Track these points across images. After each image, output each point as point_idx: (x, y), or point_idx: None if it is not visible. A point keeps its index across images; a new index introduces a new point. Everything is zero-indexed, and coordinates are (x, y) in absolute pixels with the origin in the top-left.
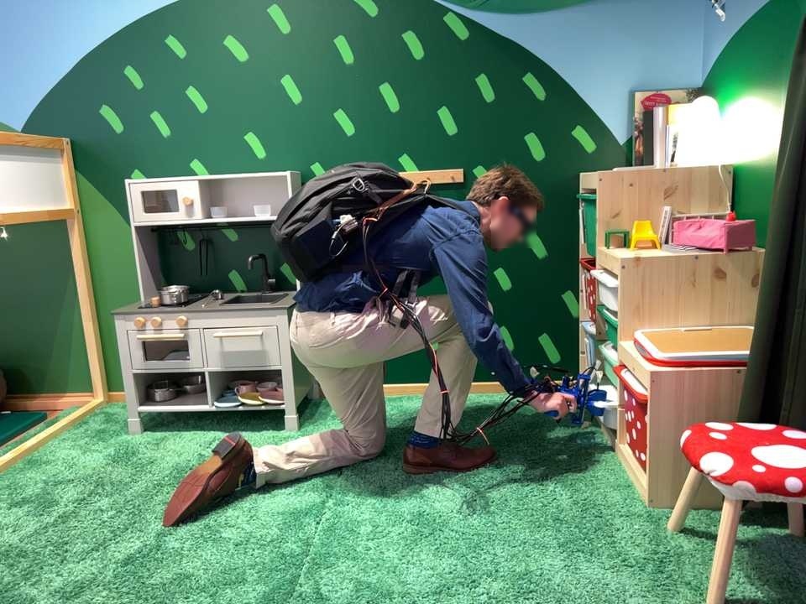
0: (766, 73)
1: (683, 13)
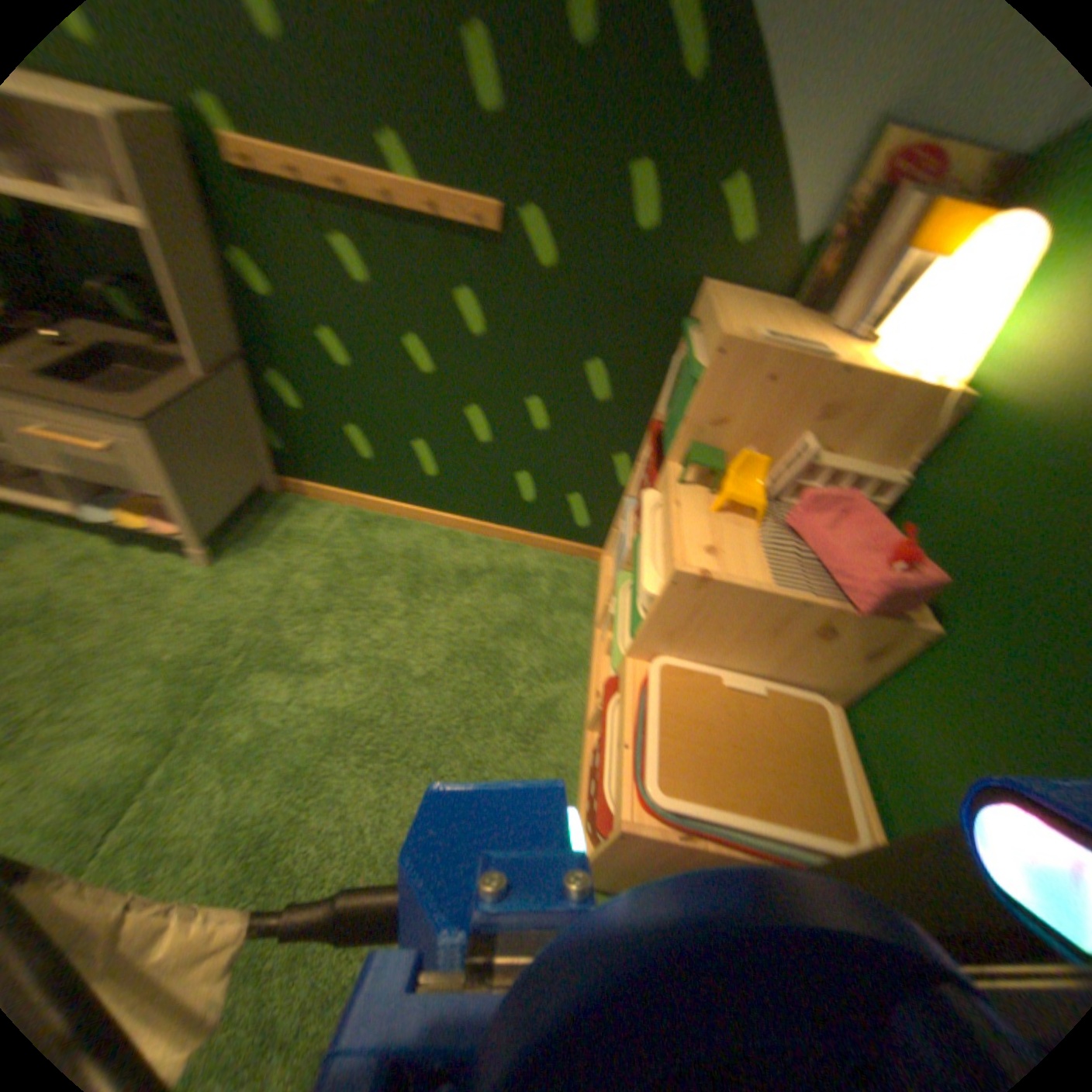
0: None
1: None
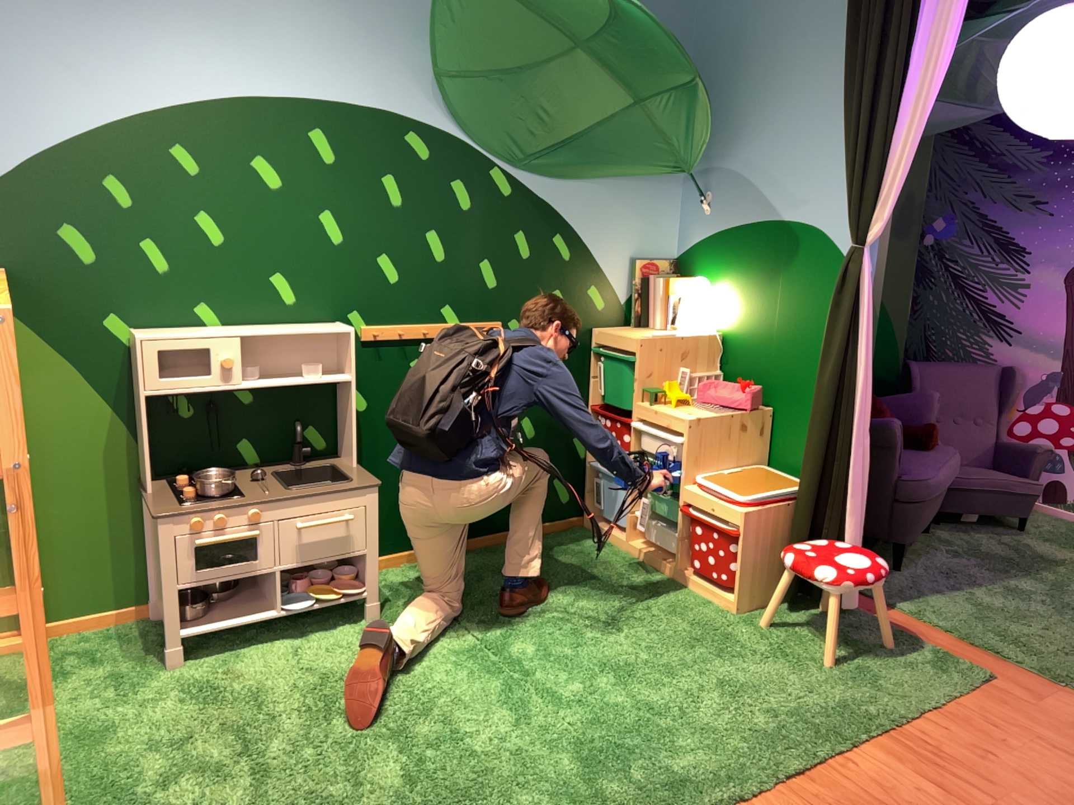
0: (763, 280)
1: (669, 201)
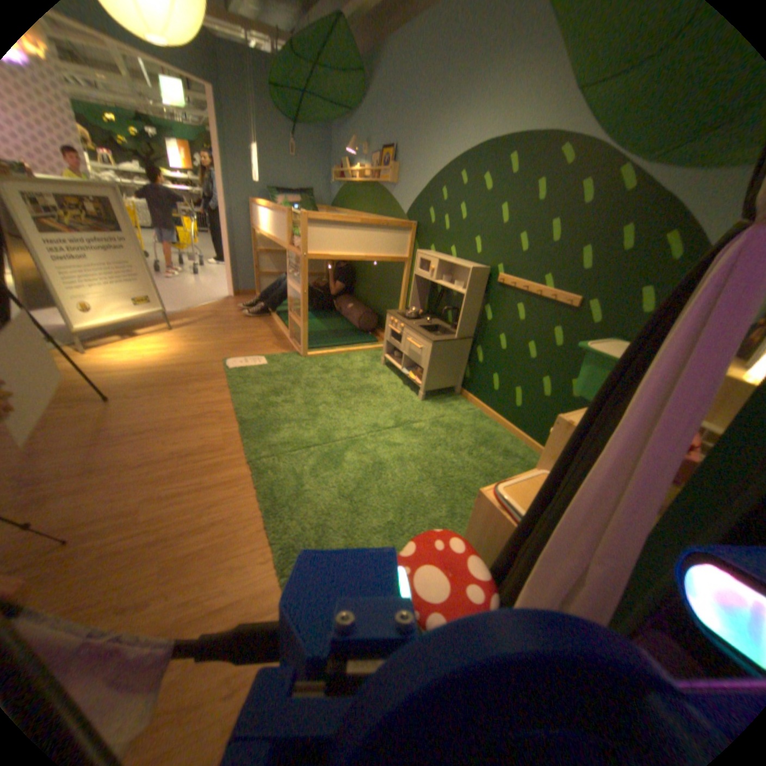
0: None
1: None
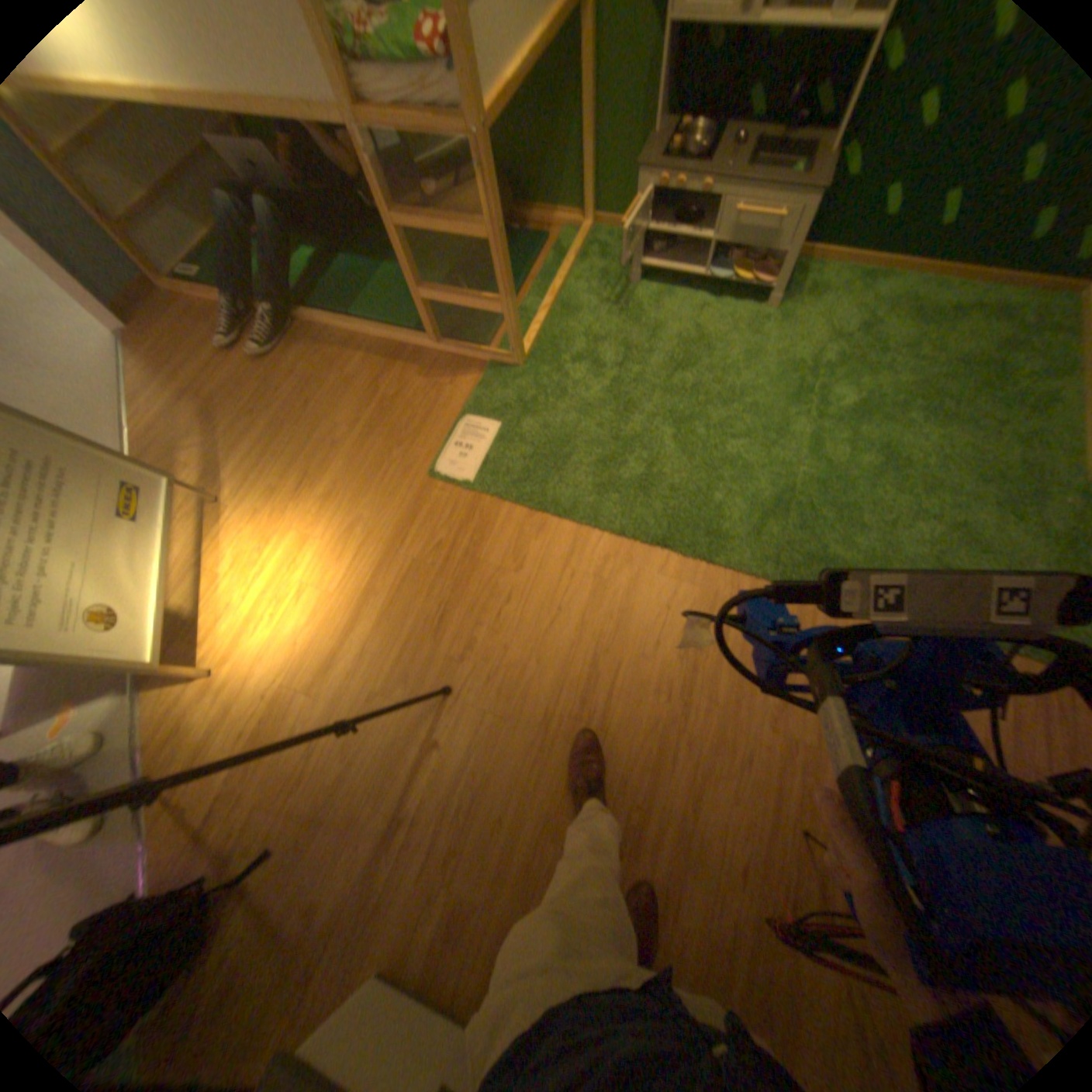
0: None
1: None
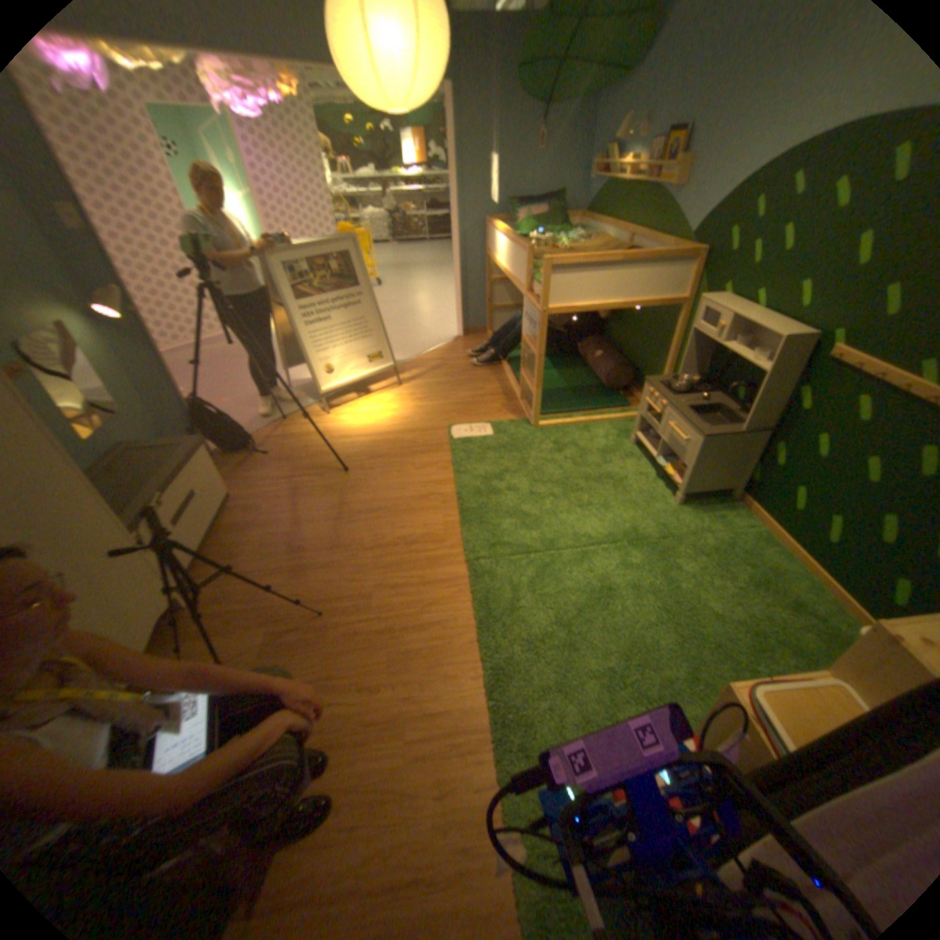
0: None
1: None
